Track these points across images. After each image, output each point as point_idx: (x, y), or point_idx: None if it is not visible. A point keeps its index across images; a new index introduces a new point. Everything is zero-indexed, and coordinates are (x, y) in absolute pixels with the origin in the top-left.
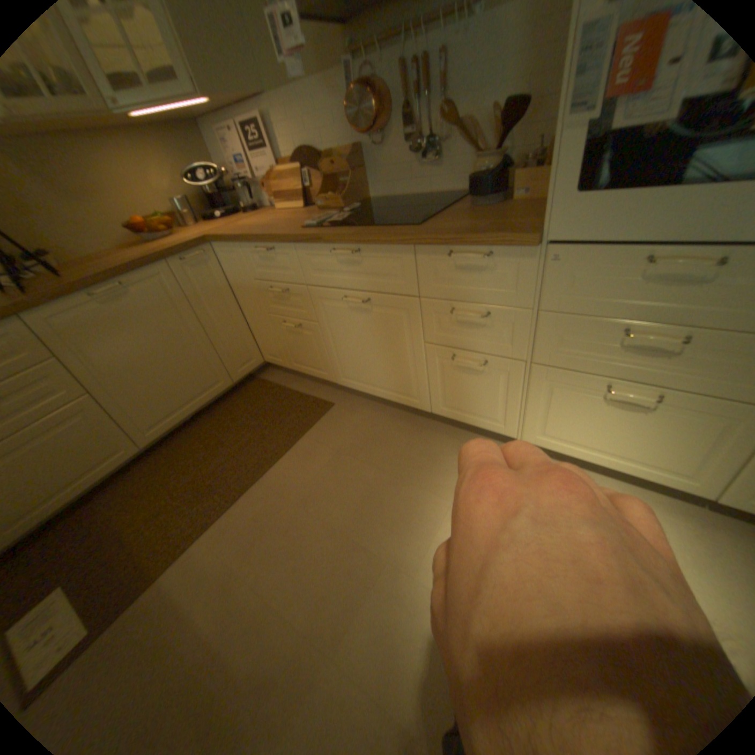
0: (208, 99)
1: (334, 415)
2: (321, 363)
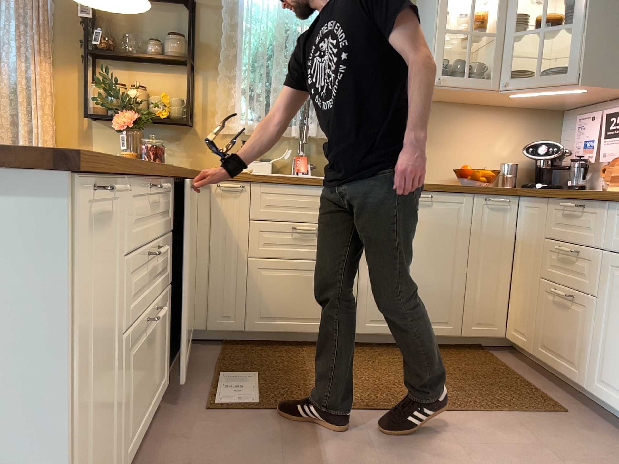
0: (587, 90)
1: (562, 422)
2: (577, 355)
